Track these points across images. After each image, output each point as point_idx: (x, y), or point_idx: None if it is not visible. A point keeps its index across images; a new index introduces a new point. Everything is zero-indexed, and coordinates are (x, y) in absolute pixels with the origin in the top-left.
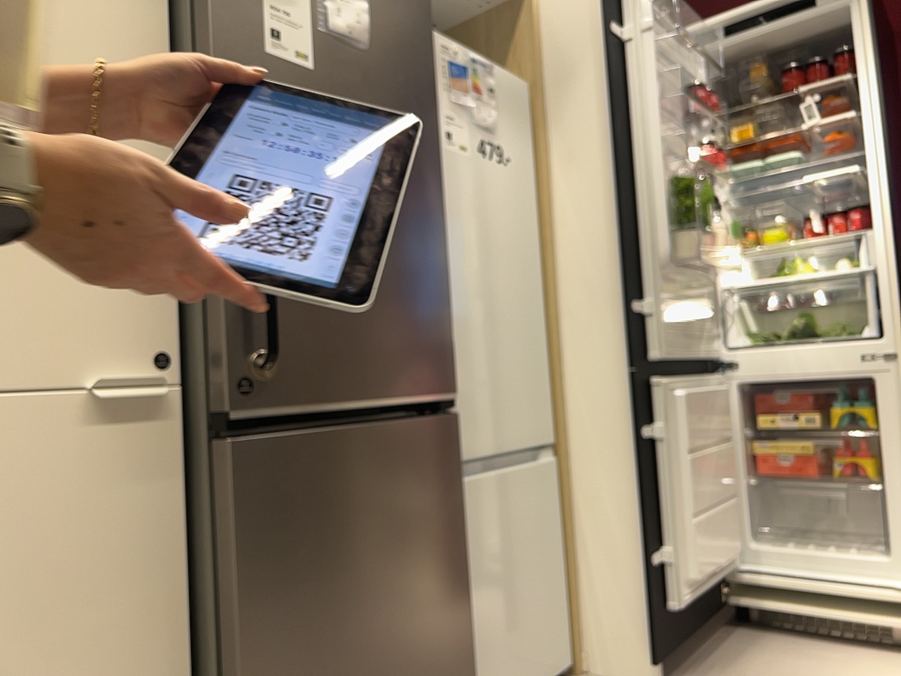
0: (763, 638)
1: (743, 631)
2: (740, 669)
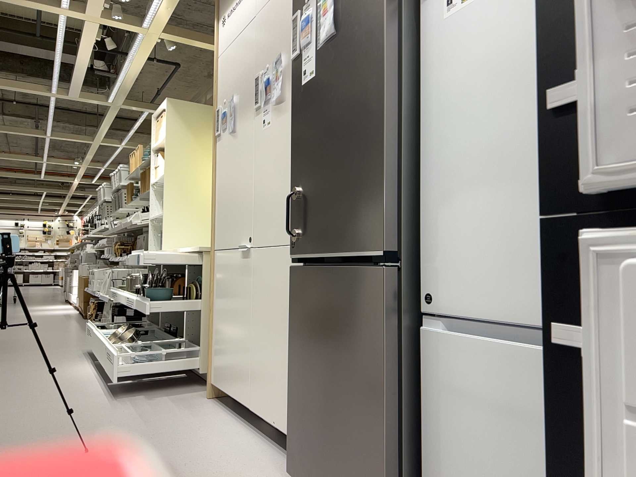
0: None
1: None
2: None
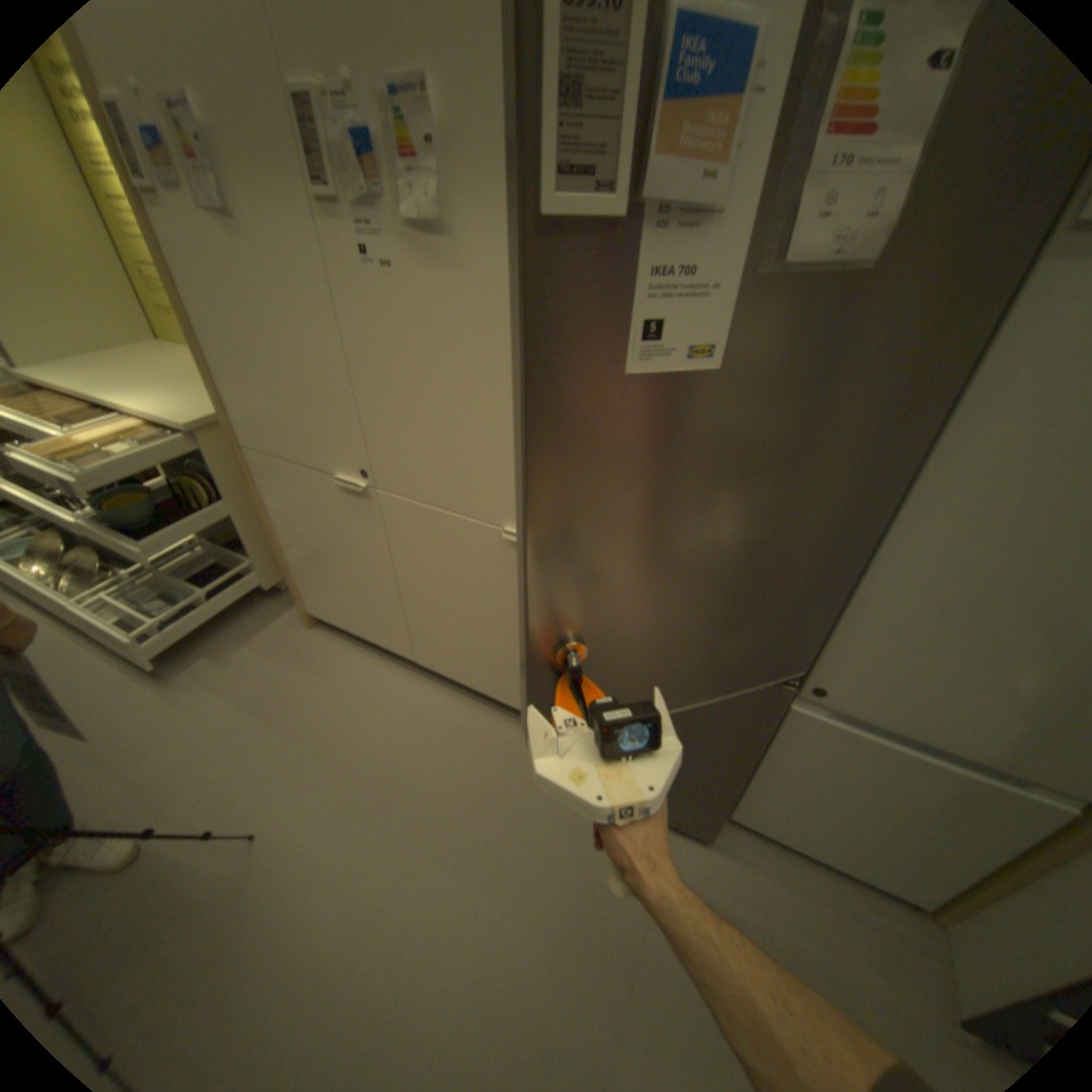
0: None
1: None
2: None
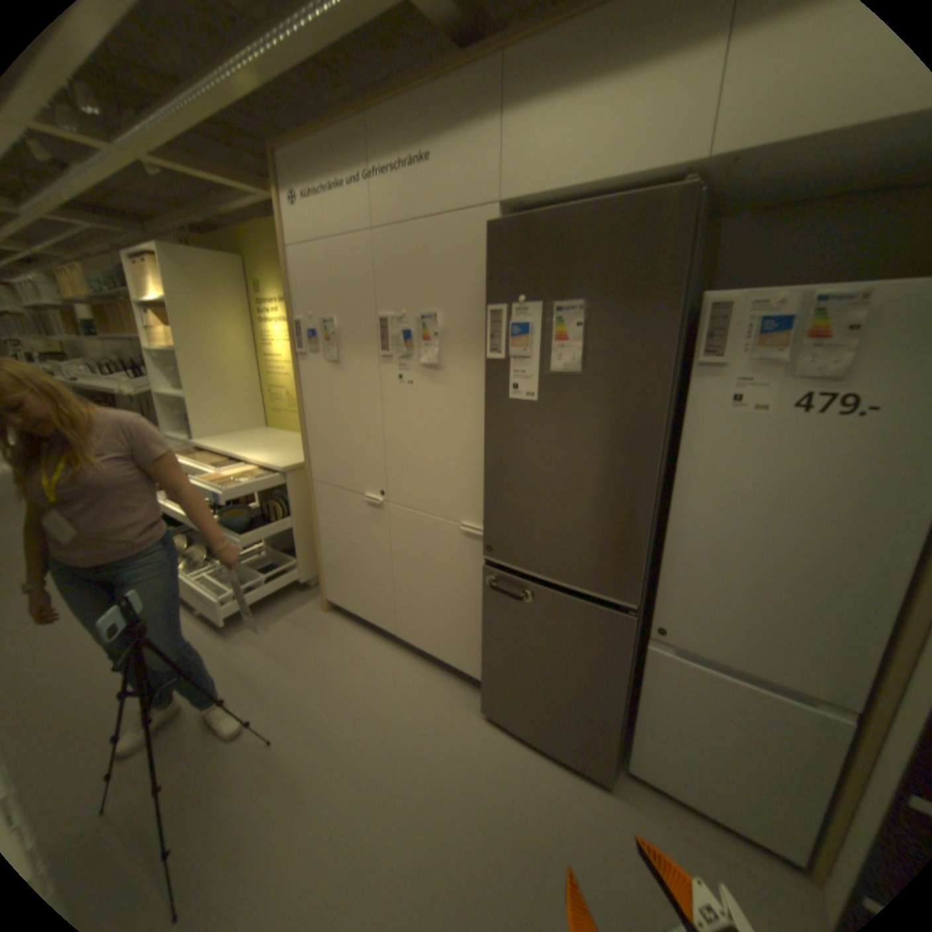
0: None
1: None
2: None
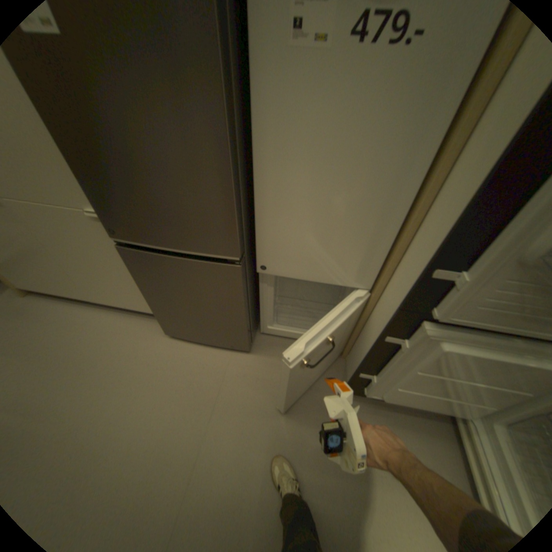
0: (444, 439)
1: (446, 426)
2: (393, 430)
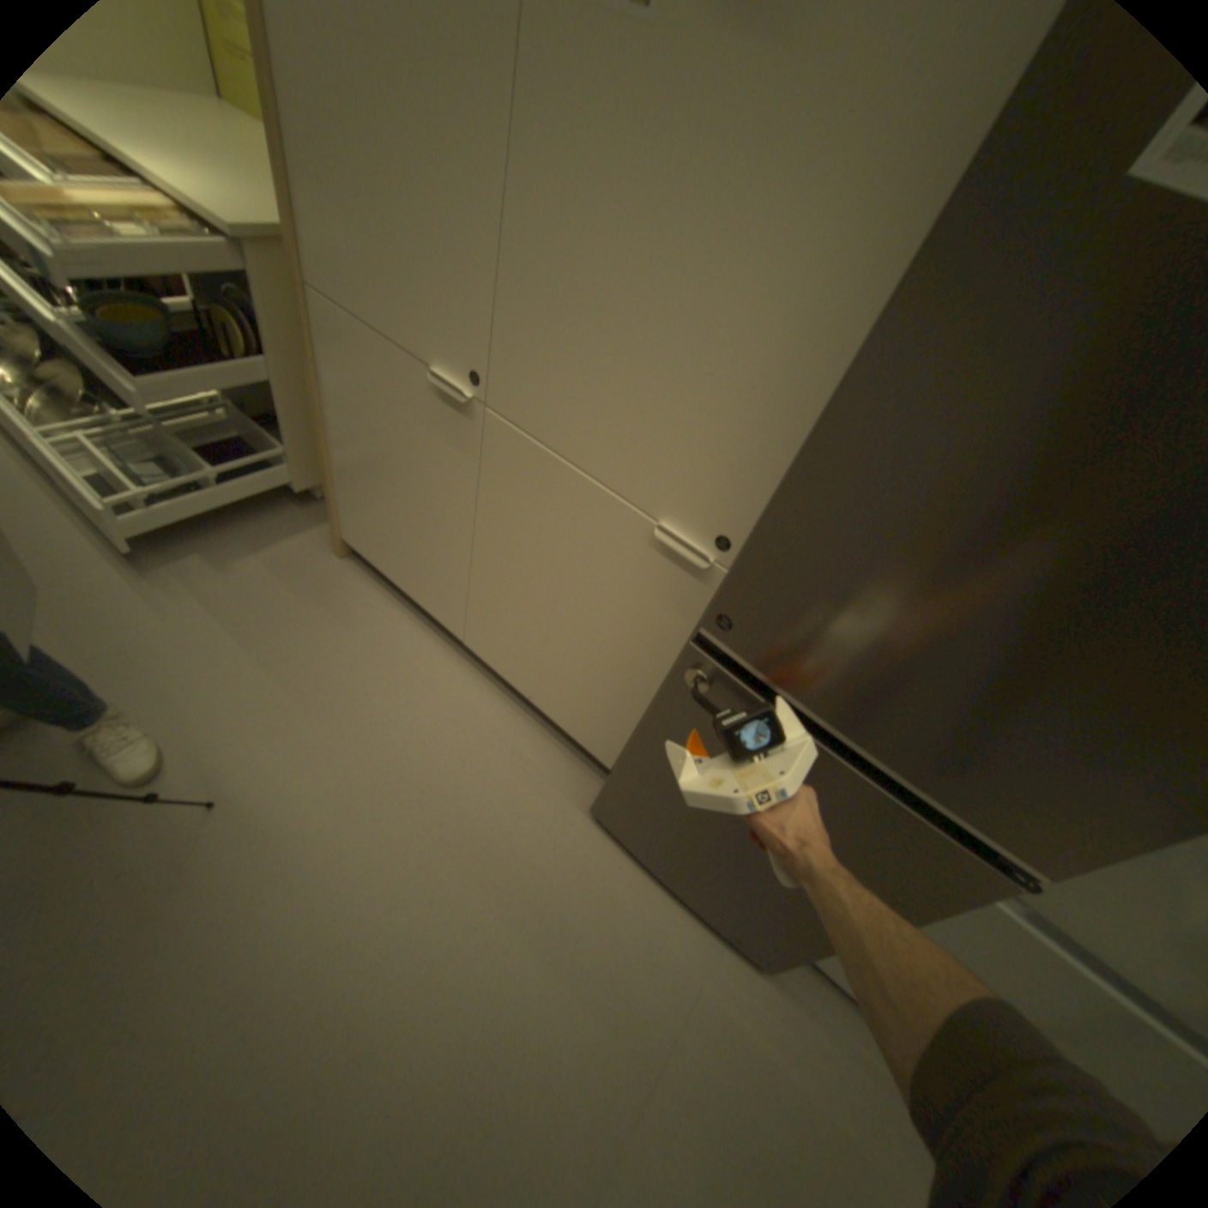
0: None
1: None
2: None
